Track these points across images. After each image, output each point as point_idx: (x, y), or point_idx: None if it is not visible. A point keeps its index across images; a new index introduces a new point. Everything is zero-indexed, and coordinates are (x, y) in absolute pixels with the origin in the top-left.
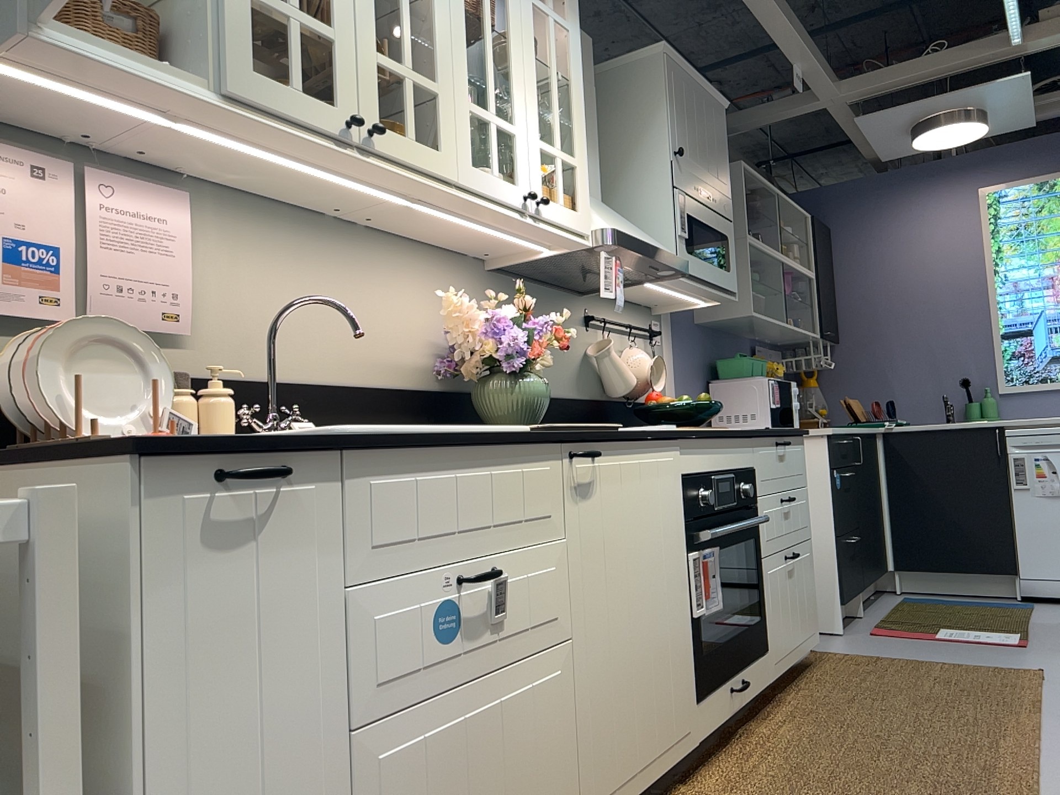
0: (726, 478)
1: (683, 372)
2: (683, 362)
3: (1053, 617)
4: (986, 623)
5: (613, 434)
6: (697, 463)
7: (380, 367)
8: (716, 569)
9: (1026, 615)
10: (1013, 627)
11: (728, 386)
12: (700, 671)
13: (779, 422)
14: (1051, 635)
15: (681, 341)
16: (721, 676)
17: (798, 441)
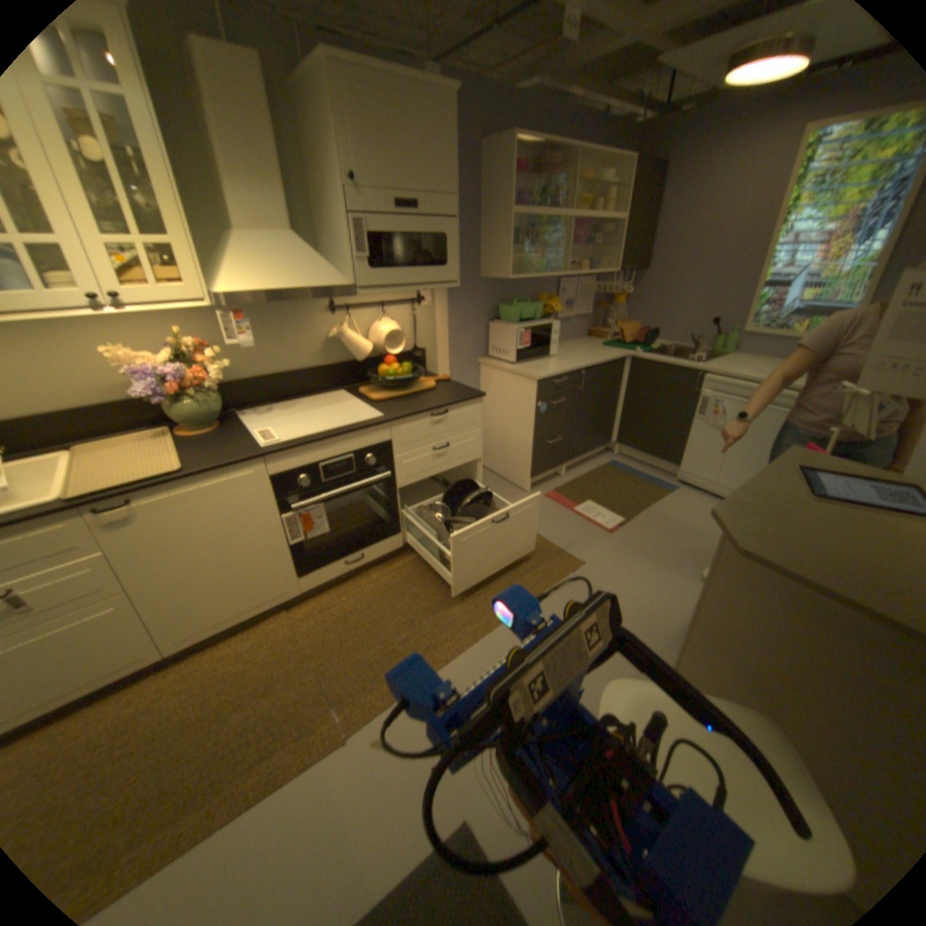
0: (340, 461)
1: (456, 321)
2: (456, 314)
3: (671, 508)
4: (620, 505)
5: (152, 485)
6: (293, 465)
7: (96, 393)
8: (321, 515)
9: (654, 503)
10: (630, 513)
11: (498, 327)
12: (302, 565)
13: (524, 359)
14: (643, 527)
15: (456, 298)
16: (331, 561)
17: (468, 406)
